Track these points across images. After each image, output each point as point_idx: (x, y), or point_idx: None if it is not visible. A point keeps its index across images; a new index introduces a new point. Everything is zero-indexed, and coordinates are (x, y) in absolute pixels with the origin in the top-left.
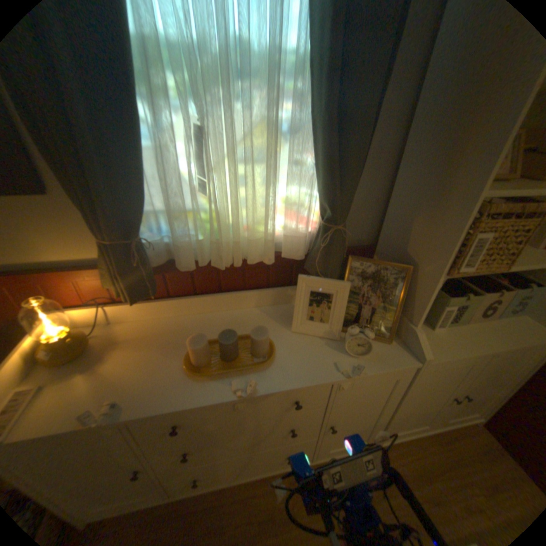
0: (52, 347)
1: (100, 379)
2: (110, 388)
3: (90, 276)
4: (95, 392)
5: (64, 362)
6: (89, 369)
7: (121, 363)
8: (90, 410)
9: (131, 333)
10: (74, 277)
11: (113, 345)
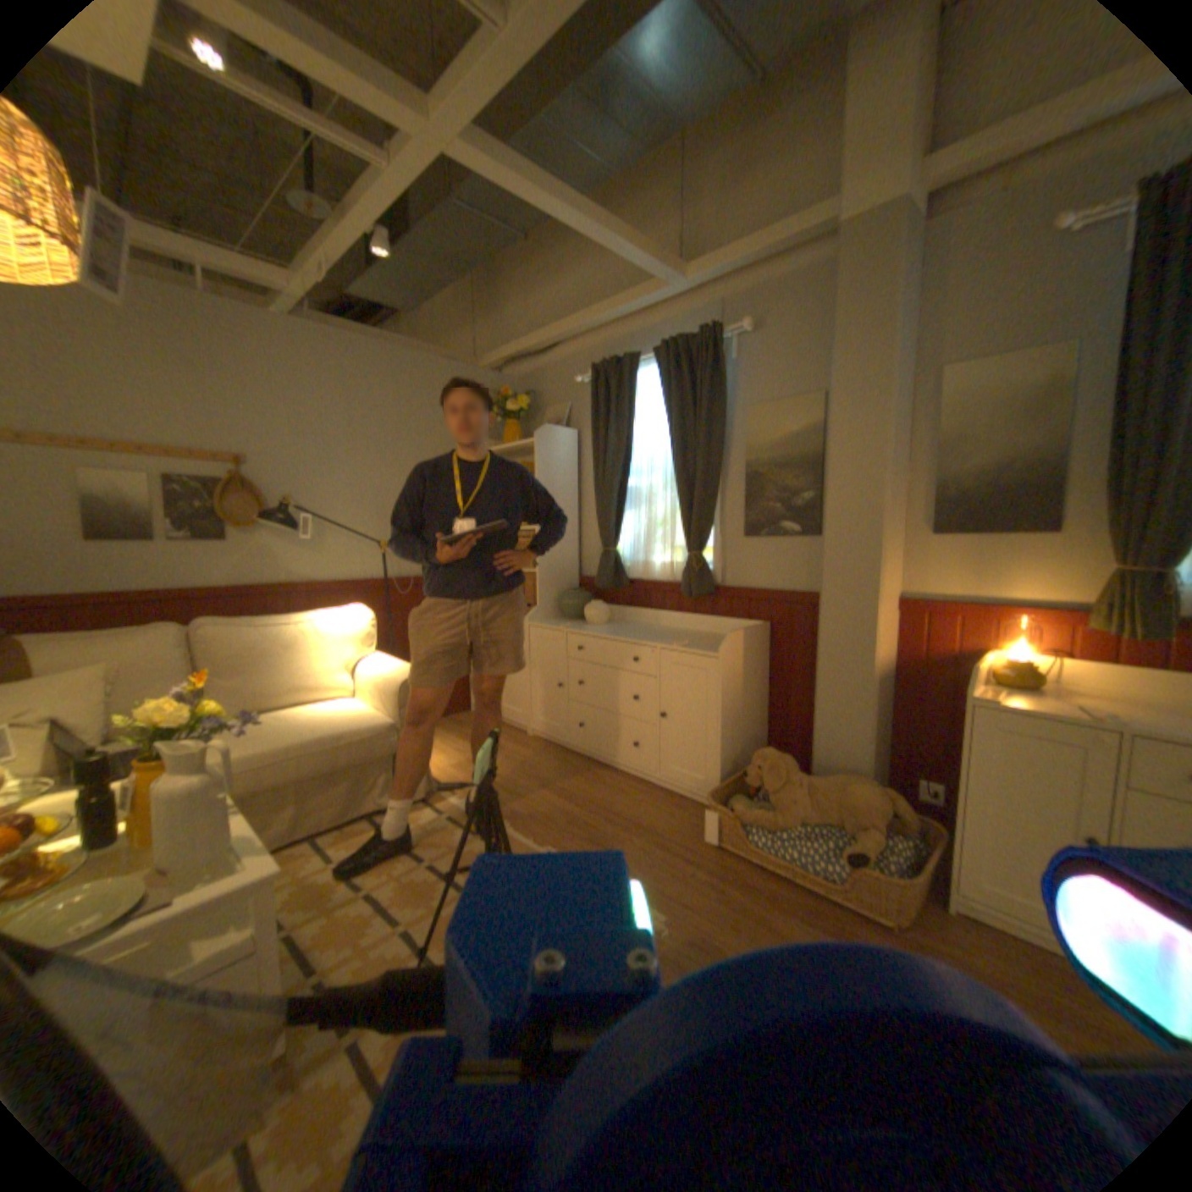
0: (1018, 666)
1: (1077, 706)
2: (1097, 712)
3: (1063, 618)
4: (1078, 710)
5: (1028, 683)
6: (1056, 699)
7: (1099, 705)
8: (1085, 712)
9: (1097, 695)
10: (1044, 616)
11: (1077, 695)
